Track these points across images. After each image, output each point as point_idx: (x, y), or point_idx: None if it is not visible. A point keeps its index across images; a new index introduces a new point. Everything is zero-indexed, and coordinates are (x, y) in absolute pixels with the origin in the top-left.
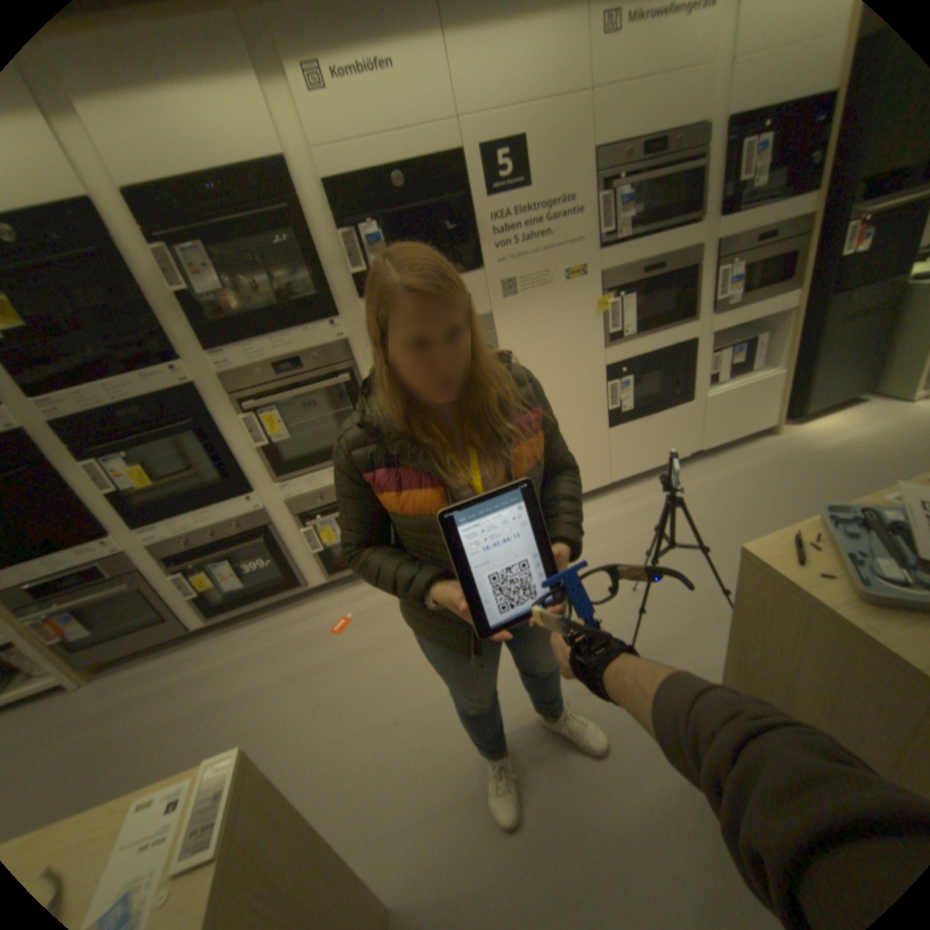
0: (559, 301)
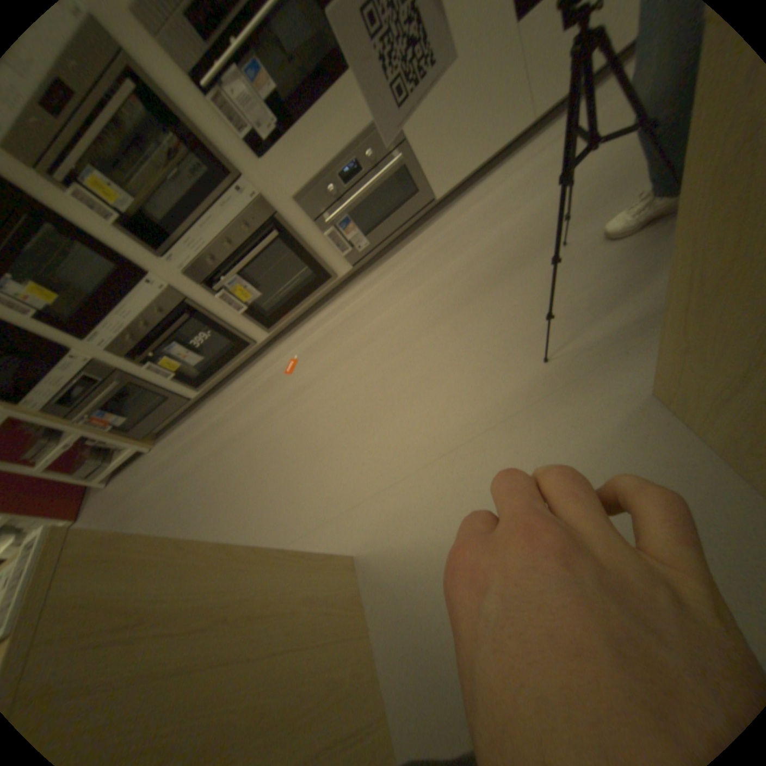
0: None
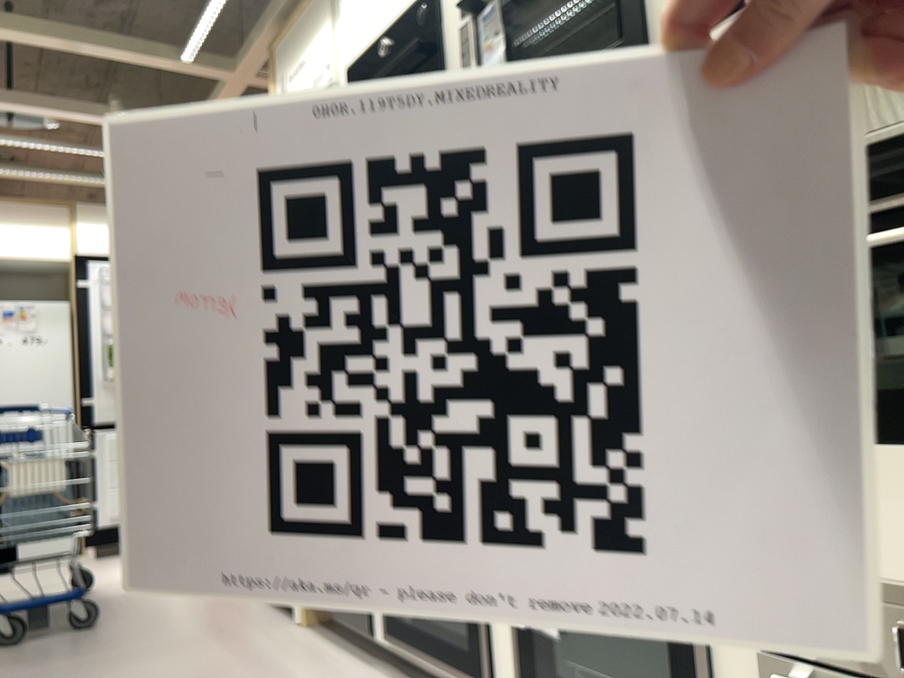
0: None
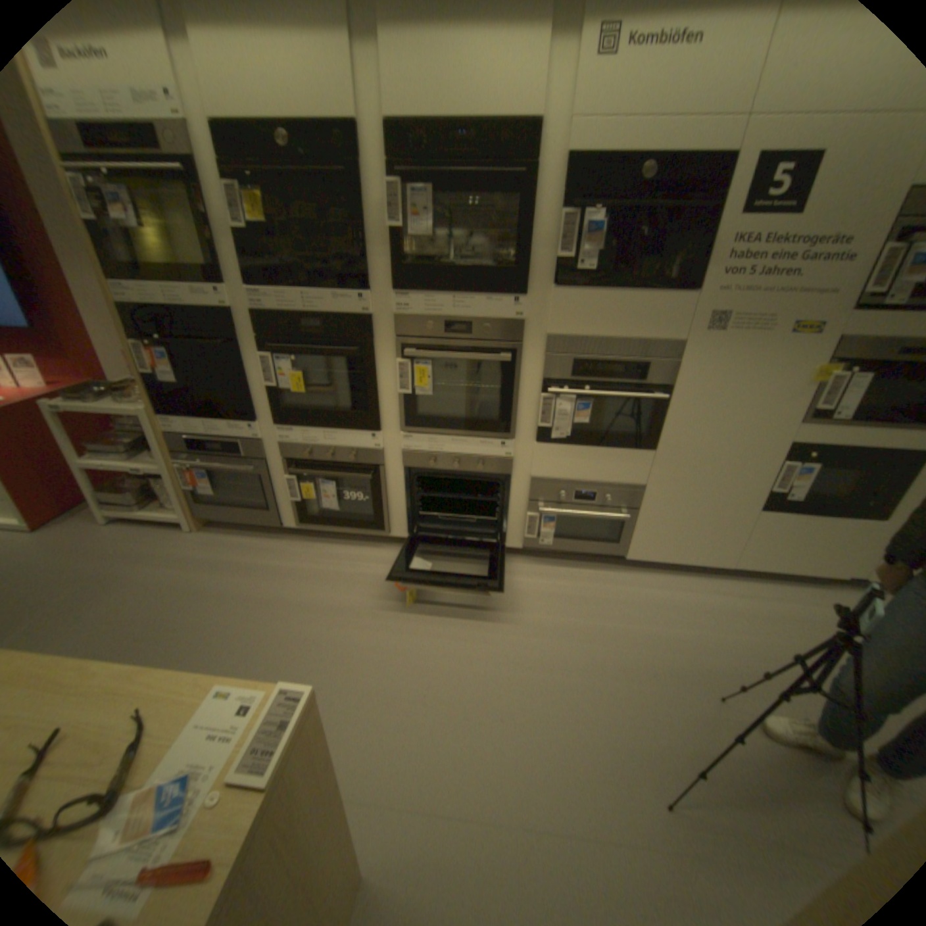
0: (773, 352)
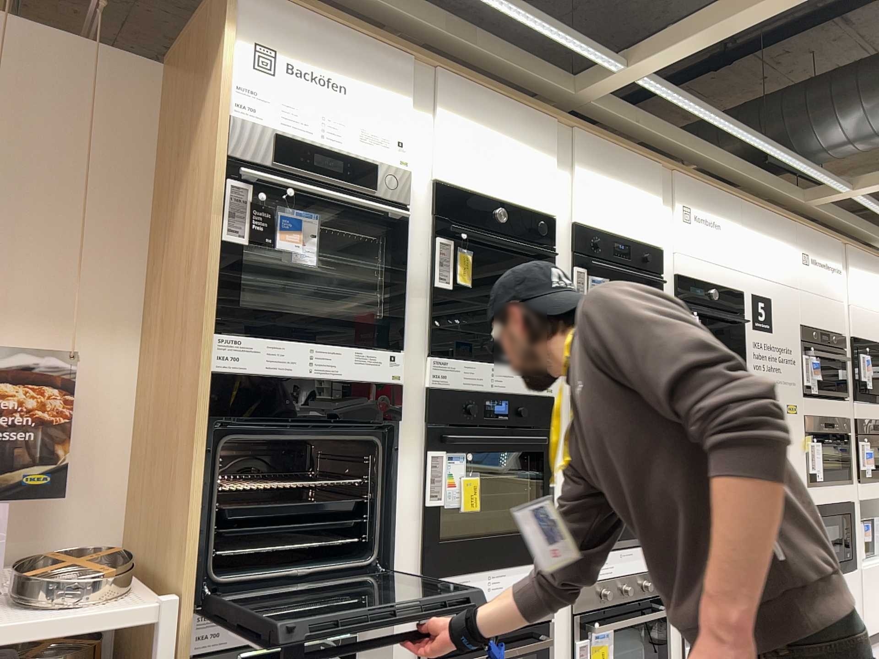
0: None
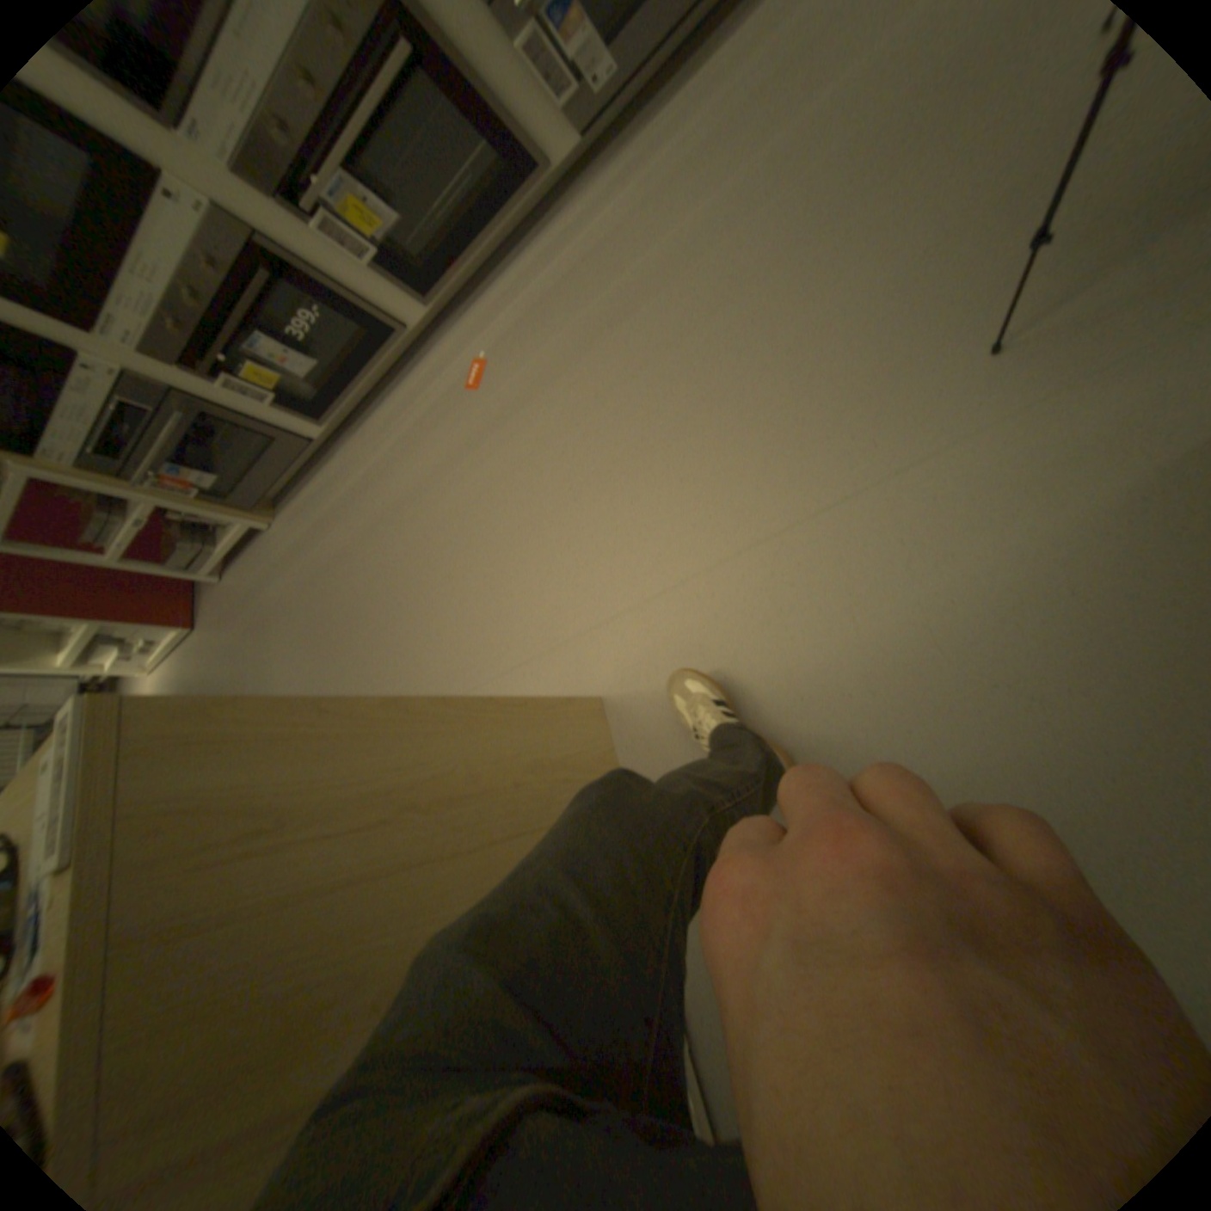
0: None
